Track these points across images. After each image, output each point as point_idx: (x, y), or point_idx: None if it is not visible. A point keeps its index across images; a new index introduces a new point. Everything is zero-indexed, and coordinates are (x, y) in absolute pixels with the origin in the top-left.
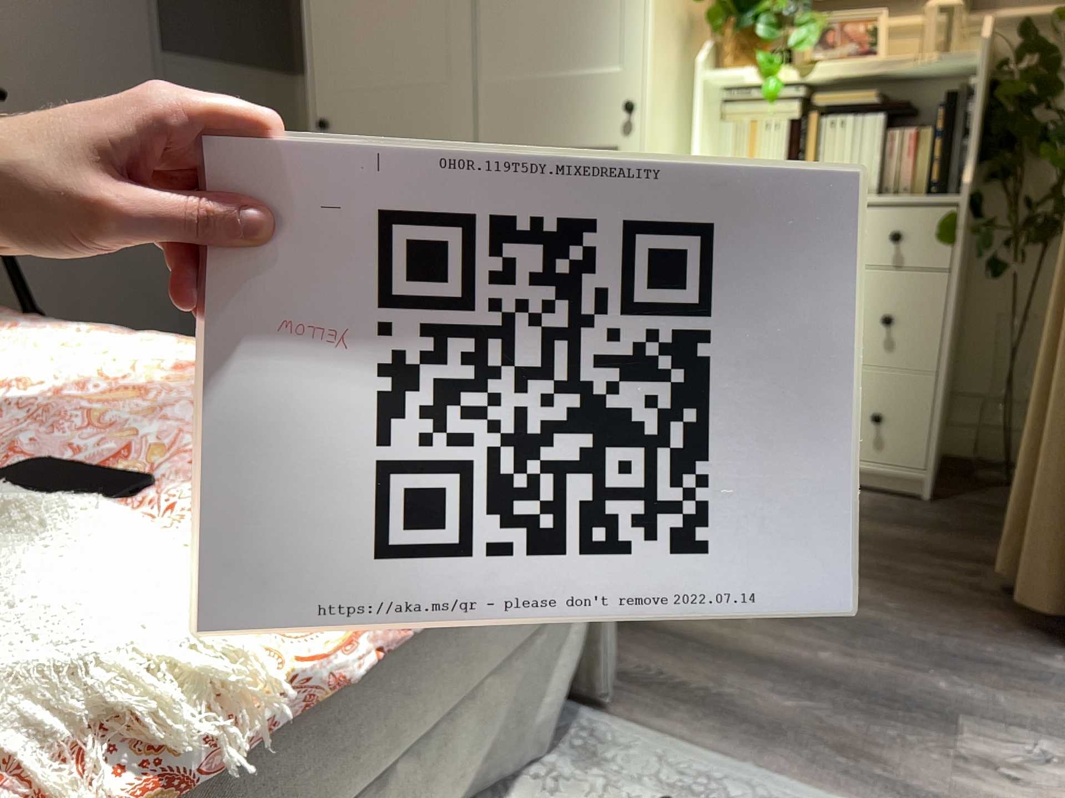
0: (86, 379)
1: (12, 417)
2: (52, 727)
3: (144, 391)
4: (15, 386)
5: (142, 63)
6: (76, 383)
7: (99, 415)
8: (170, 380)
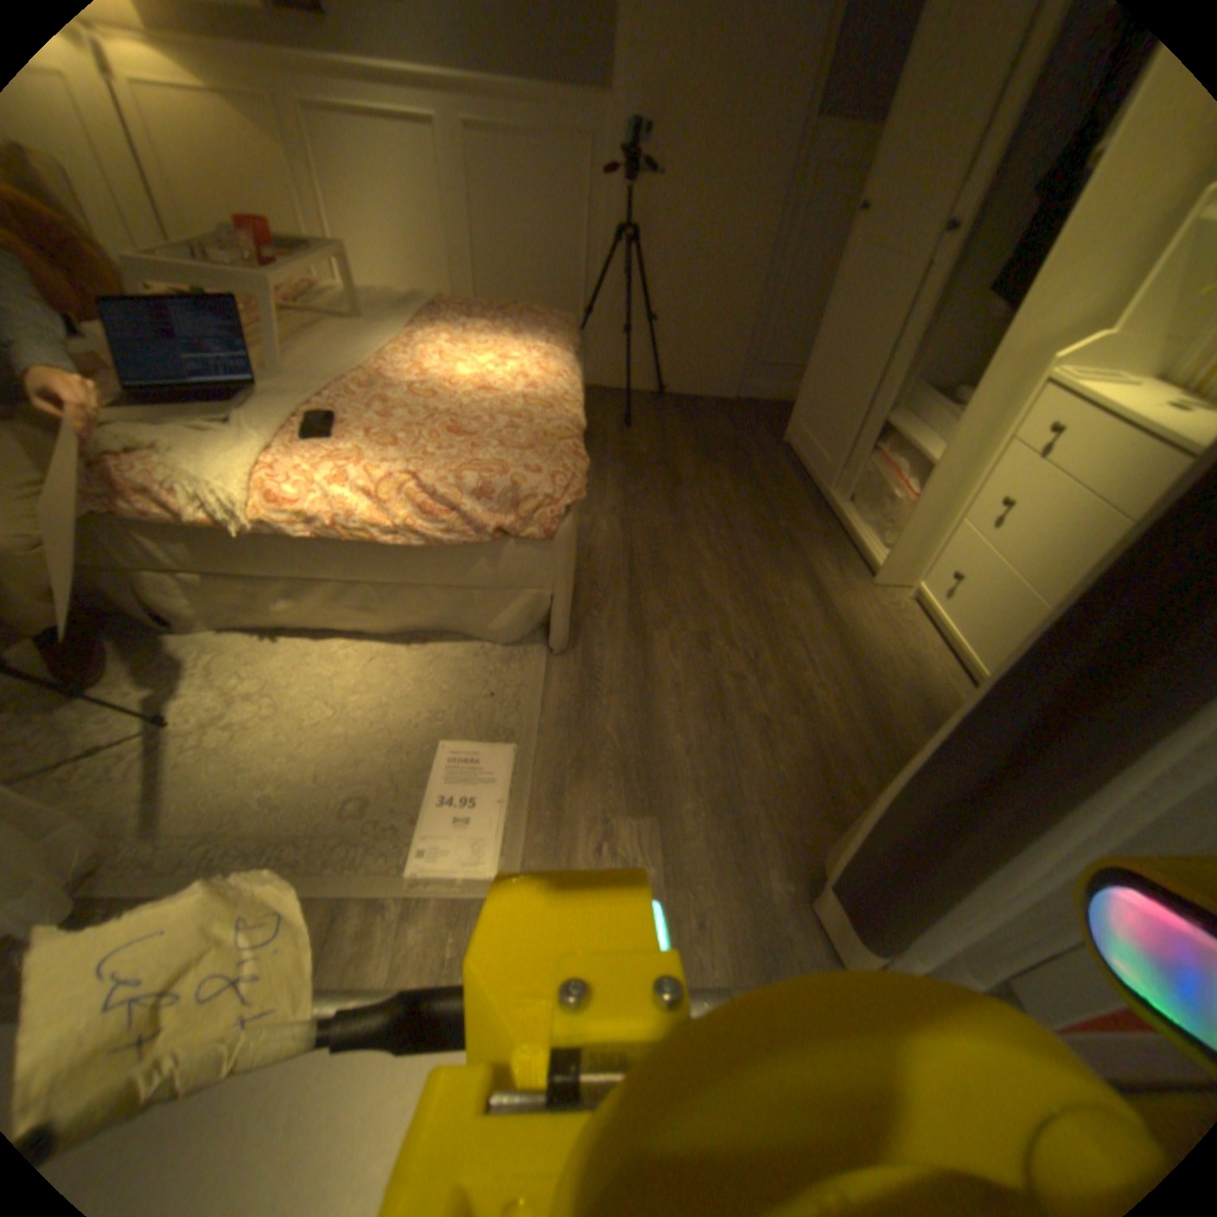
0: (471, 373)
1: (393, 383)
2: (199, 481)
3: (451, 390)
4: (429, 368)
5: (793, 127)
6: (447, 375)
7: (419, 394)
8: (467, 388)
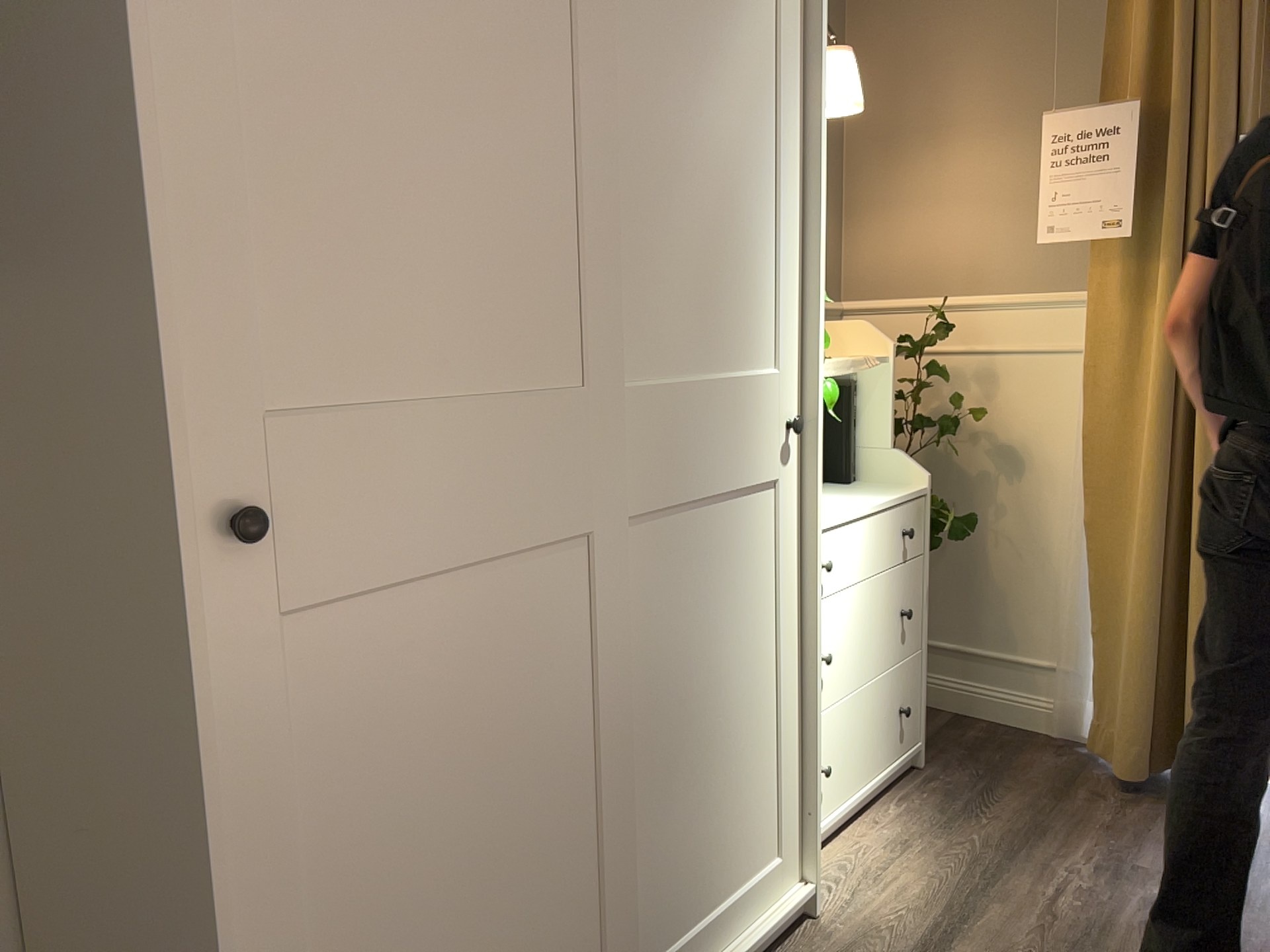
0: None
1: None
2: None
3: None
4: None
5: None
6: None
7: None
8: None
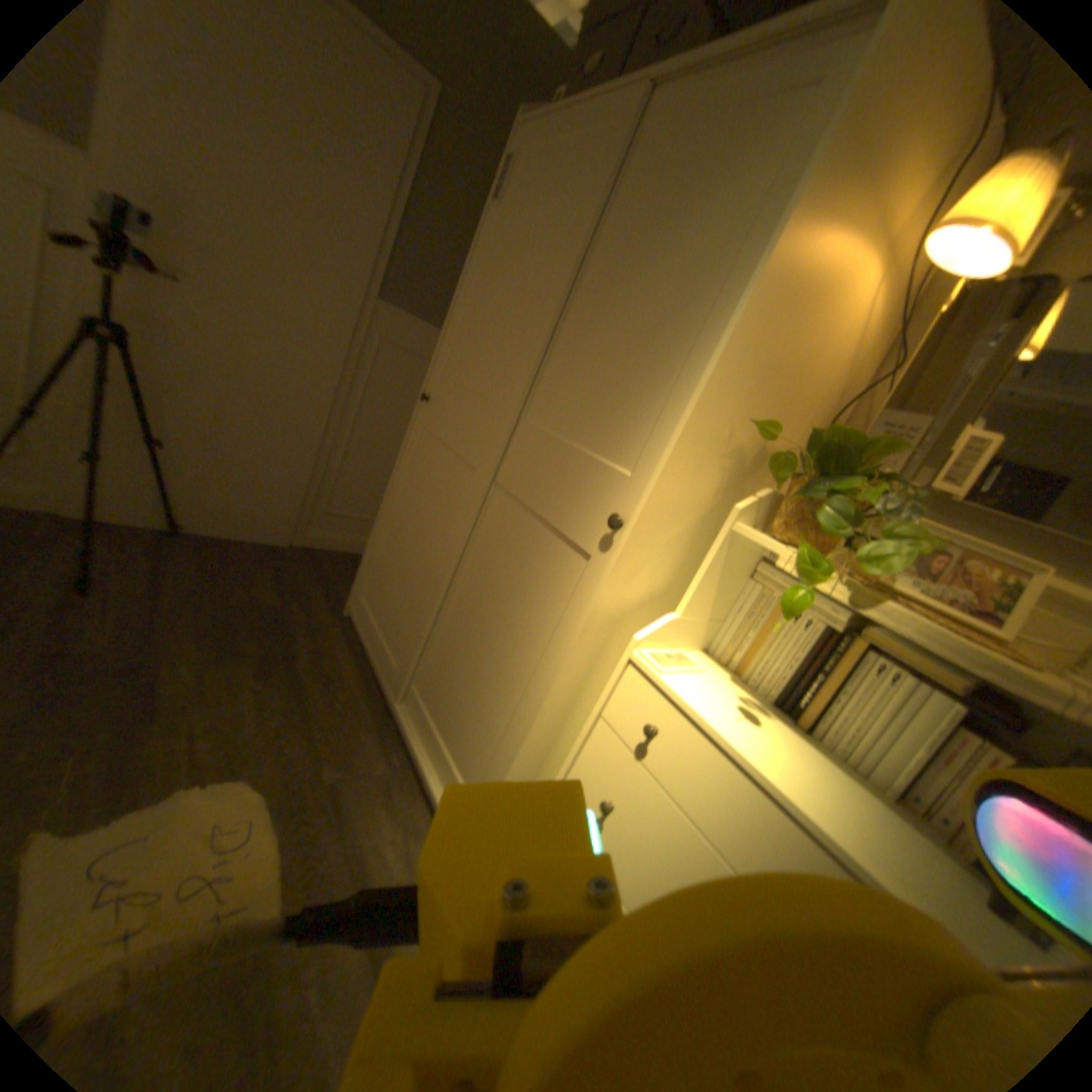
0: None
1: None
2: None
3: None
4: None
5: (349, 298)
6: None
7: None
8: None
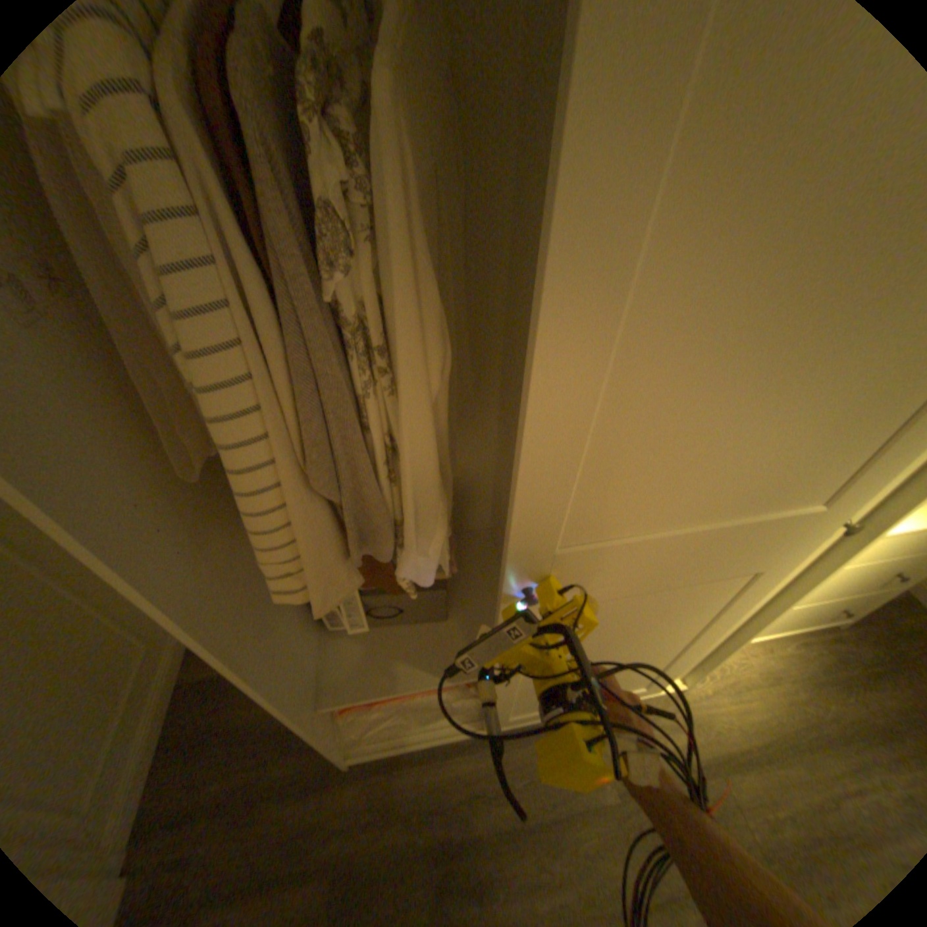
0: None
1: None
2: None
3: None
4: None
5: None
6: None
7: None
8: None
